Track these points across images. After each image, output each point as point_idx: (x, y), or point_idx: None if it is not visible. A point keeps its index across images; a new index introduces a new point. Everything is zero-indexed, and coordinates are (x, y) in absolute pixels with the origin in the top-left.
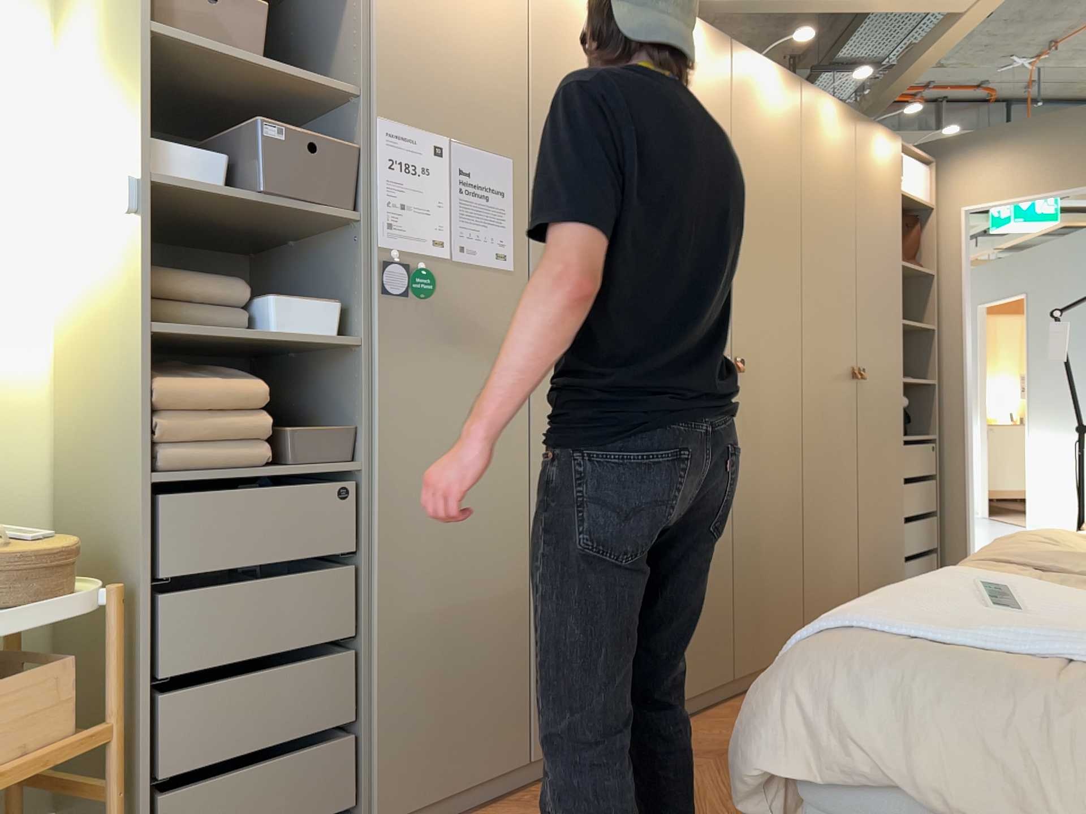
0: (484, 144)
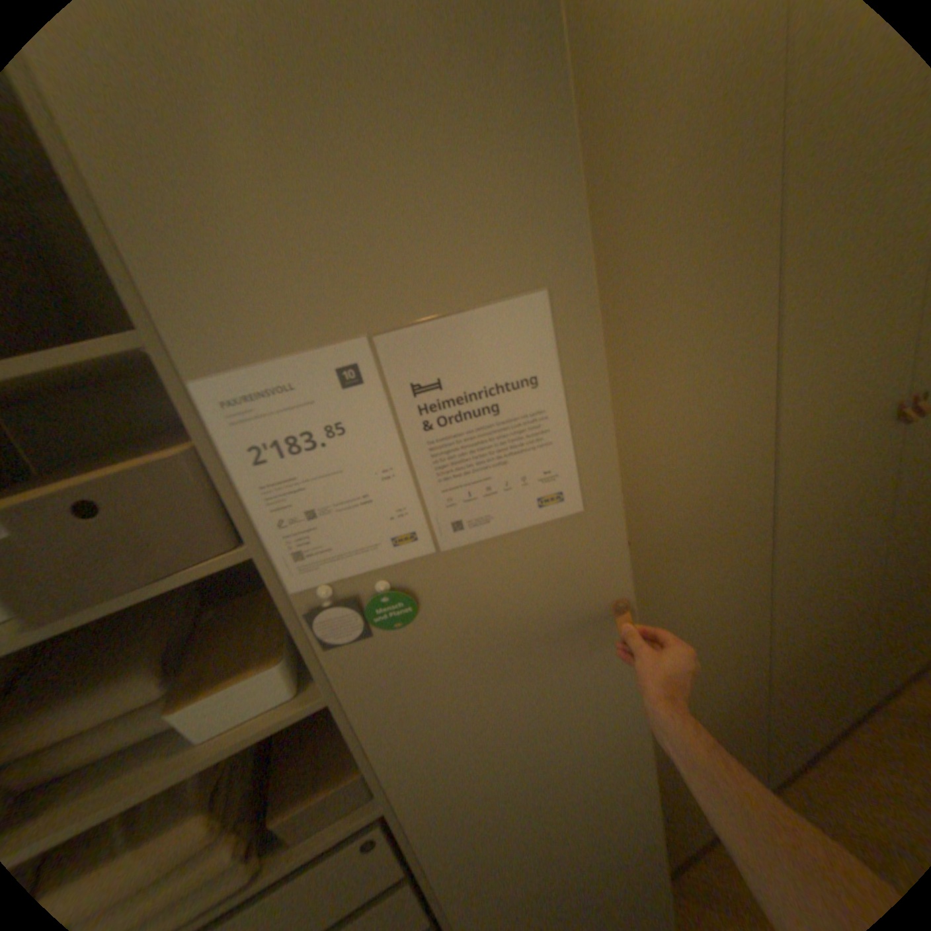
0: (465, 290)
